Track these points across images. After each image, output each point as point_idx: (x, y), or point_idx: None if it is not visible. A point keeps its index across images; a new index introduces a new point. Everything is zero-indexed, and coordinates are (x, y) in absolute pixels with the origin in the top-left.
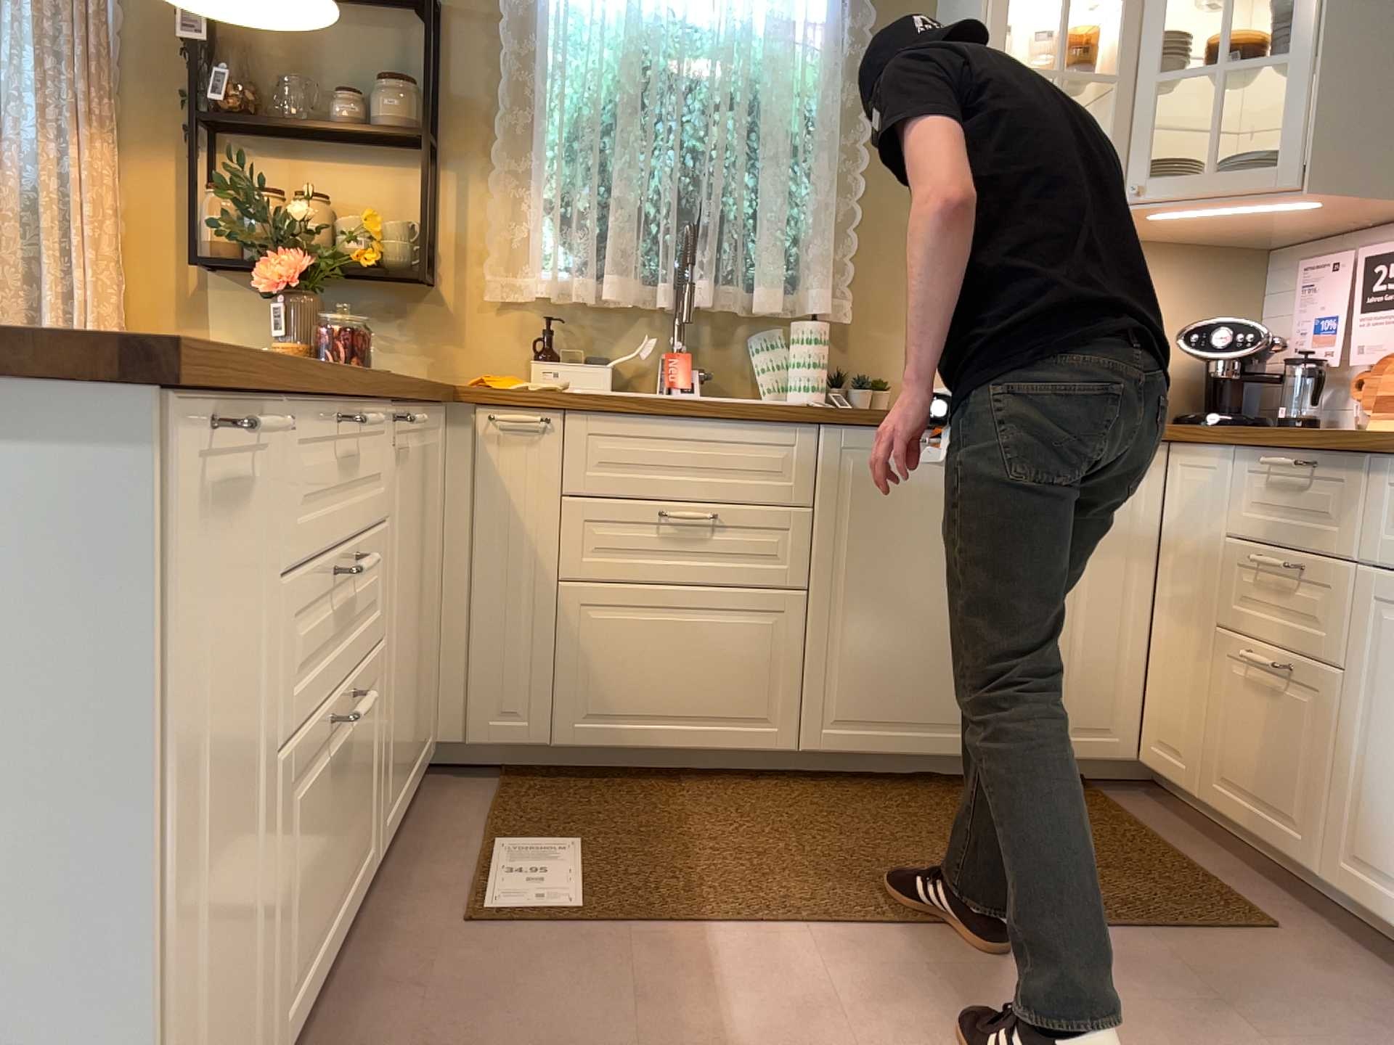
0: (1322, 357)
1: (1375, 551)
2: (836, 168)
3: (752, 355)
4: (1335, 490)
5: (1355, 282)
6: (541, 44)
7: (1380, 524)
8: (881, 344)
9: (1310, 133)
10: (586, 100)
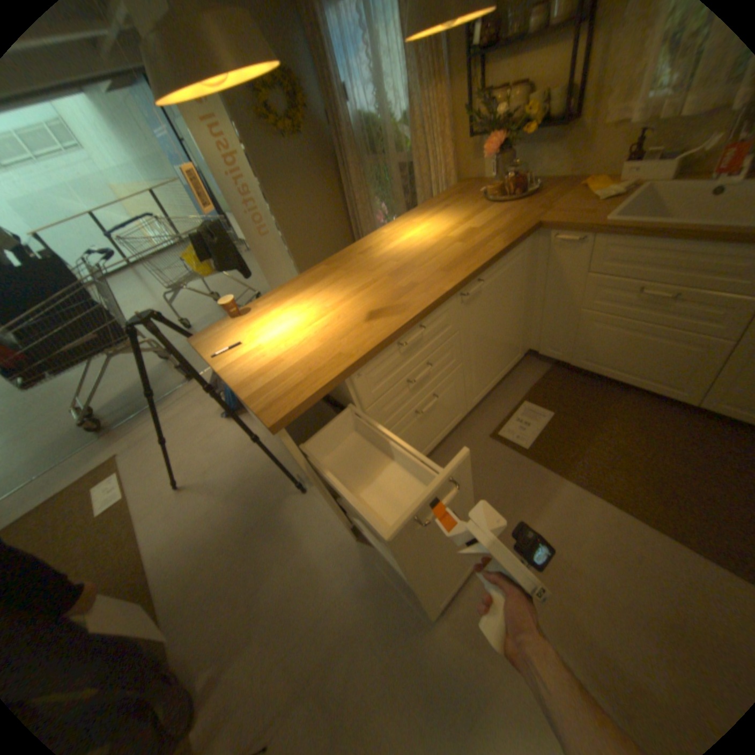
0: None
1: None
2: None
3: None
4: None
5: None
6: None
7: None
8: None
9: None
10: None
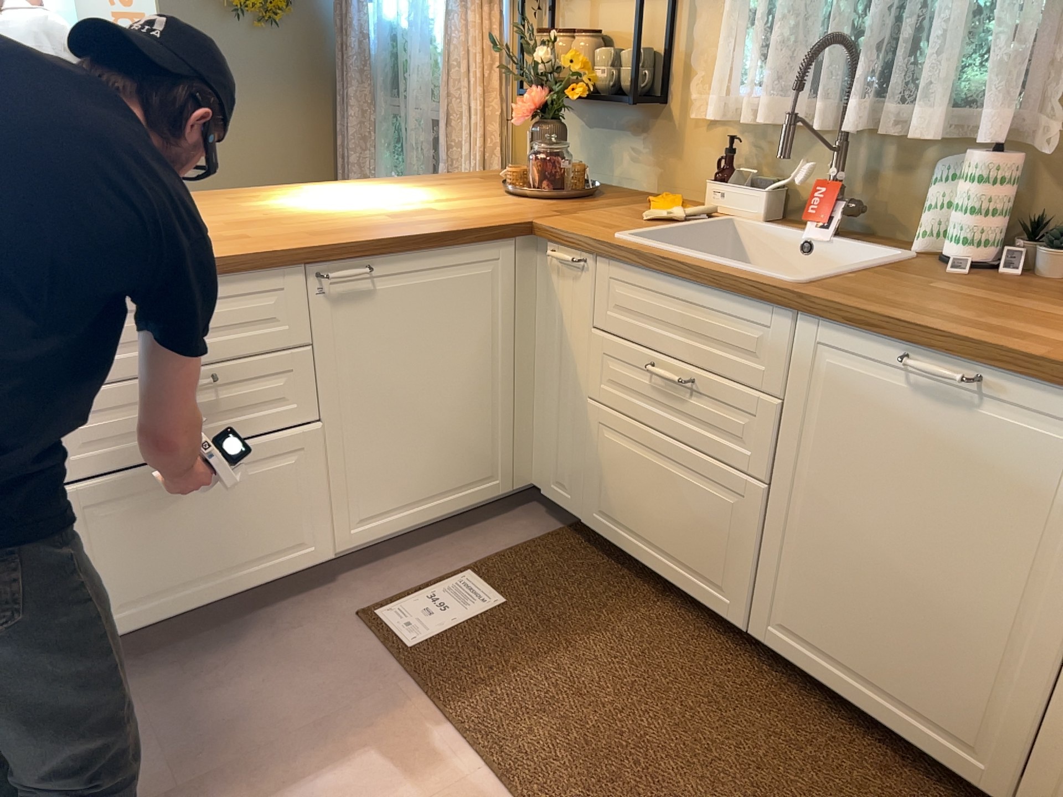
0: None
1: None
2: None
3: (930, 189)
4: None
5: None
6: None
7: None
8: None
9: None
10: None
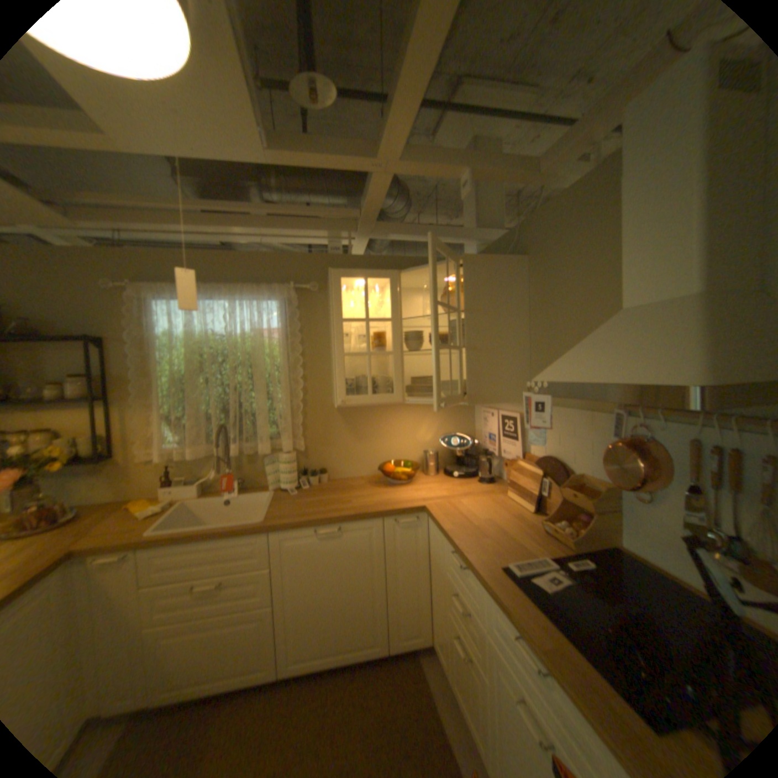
0: (492, 450)
1: (492, 634)
2: (292, 386)
3: (265, 467)
4: (476, 586)
5: (499, 424)
6: (149, 350)
7: (492, 621)
8: (322, 454)
9: (466, 380)
10: (170, 374)
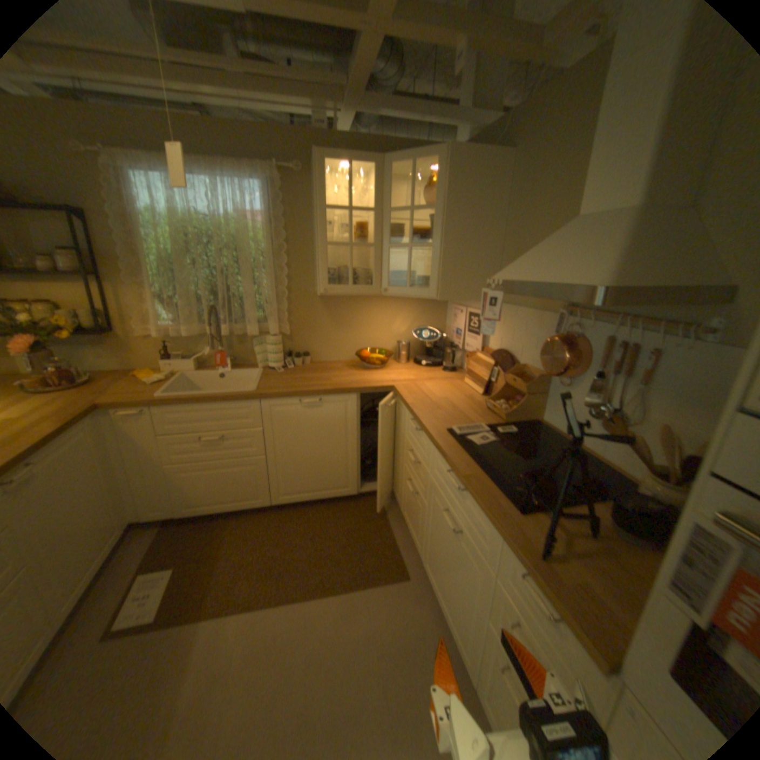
0: (457, 343)
1: (433, 472)
2: (277, 272)
3: (253, 347)
4: (426, 441)
5: (465, 320)
6: (133, 225)
7: (434, 463)
8: (305, 338)
9: (440, 276)
10: (158, 252)
